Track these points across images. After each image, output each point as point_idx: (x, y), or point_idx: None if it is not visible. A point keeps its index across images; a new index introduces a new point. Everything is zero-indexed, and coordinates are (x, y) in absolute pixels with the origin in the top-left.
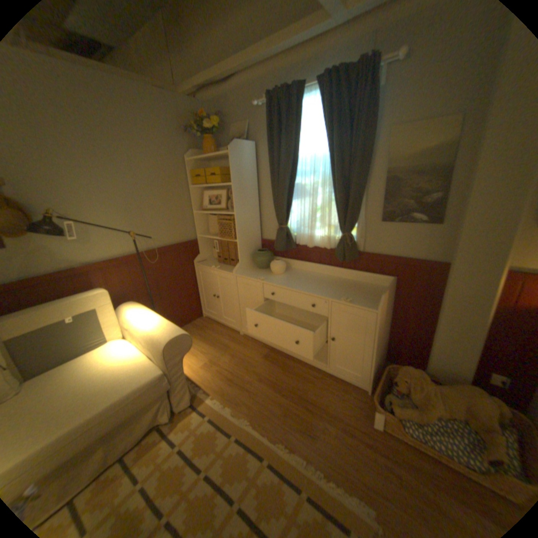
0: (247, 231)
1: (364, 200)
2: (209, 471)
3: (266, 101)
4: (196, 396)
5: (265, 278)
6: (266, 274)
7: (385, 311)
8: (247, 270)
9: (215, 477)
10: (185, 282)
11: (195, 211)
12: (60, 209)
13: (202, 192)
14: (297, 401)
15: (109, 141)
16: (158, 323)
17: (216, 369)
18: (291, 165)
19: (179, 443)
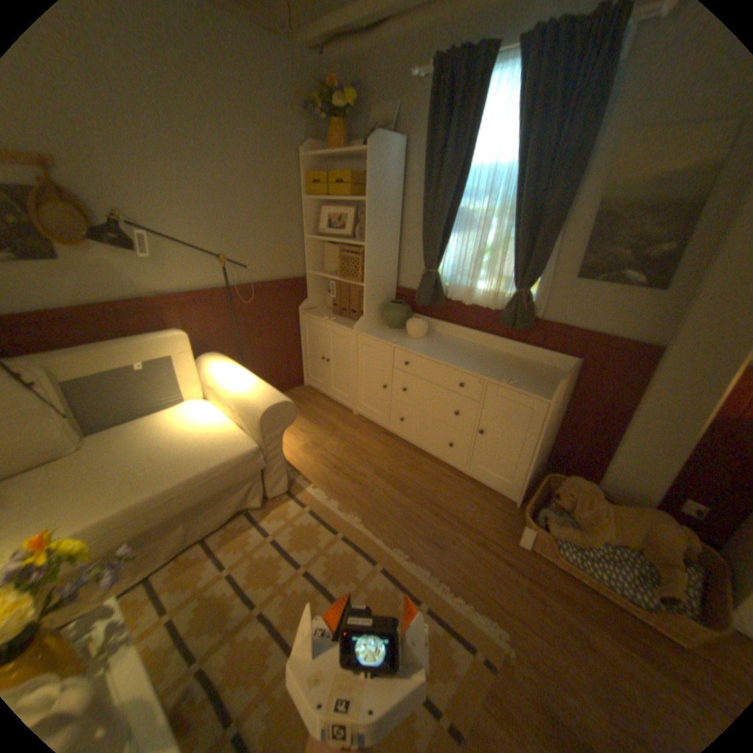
0: (380, 273)
1: (558, 244)
2: (310, 567)
3: (433, 71)
4: (295, 481)
5: (397, 341)
6: (399, 336)
7: (560, 402)
8: (373, 328)
9: (317, 574)
10: (285, 335)
11: (307, 235)
12: (128, 211)
13: (320, 208)
14: (423, 503)
15: (197, 115)
16: (253, 384)
17: (320, 452)
18: (458, 179)
19: (273, 531)
